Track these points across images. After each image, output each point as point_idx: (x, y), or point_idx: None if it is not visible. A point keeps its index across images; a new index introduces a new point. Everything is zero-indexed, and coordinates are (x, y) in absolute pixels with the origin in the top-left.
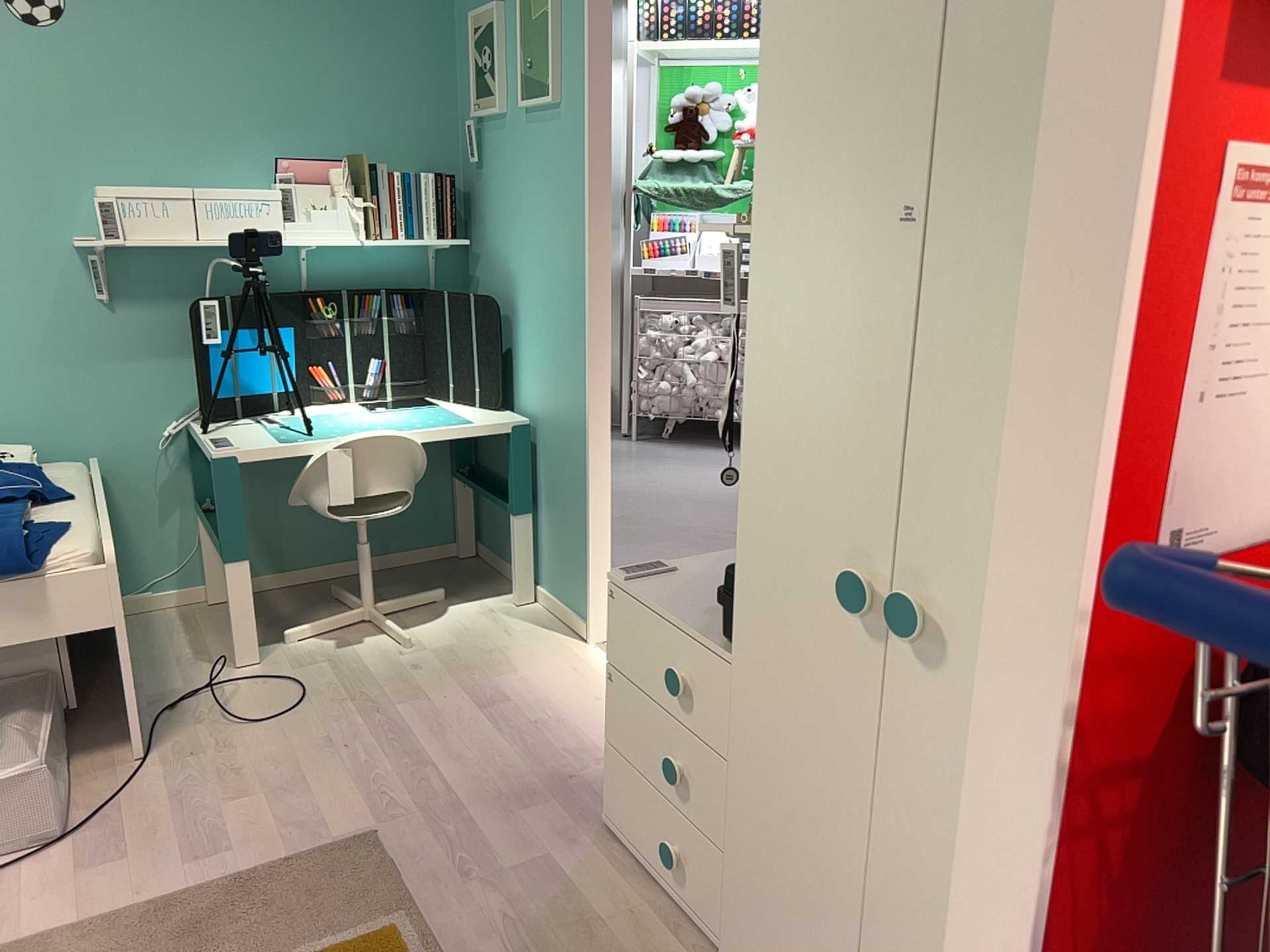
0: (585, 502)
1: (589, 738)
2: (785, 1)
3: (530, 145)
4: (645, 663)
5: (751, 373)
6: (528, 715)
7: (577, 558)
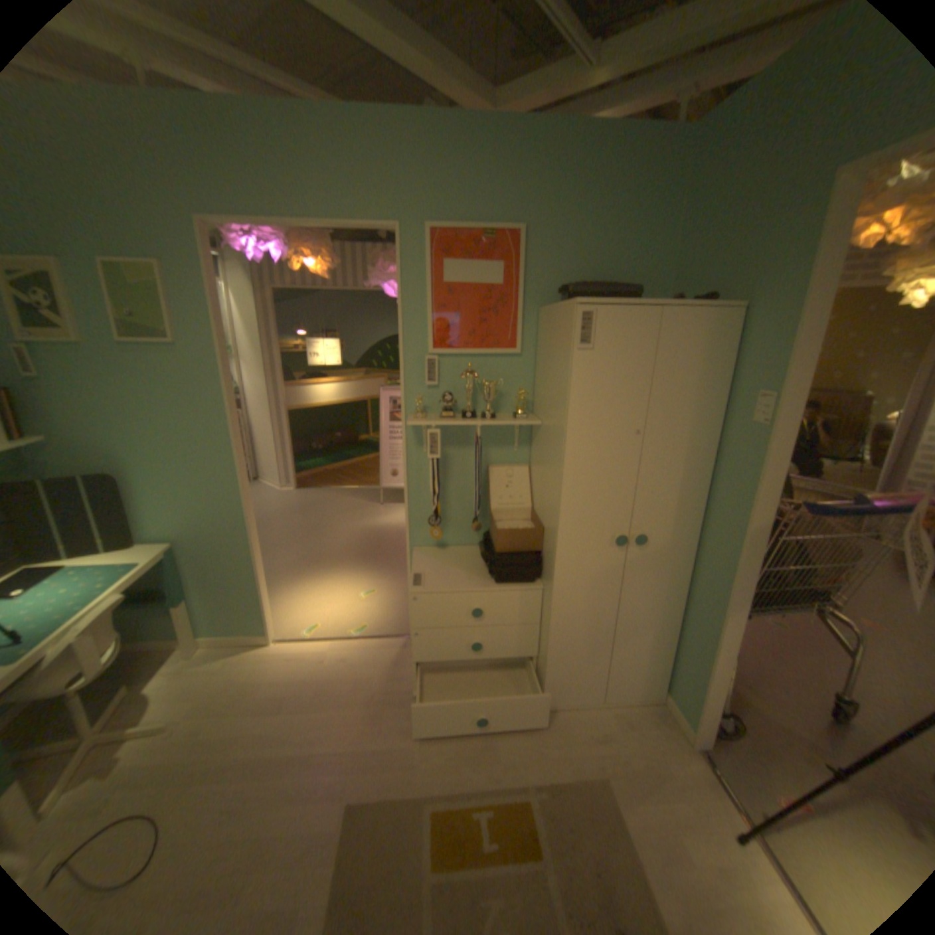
0: (251, 574)
1: (348, 679)
2: (585, 367)
3: (129, 367)
4: (445, 617)
5: (564, 489)
6: (305, 696)
7: (245, 607)
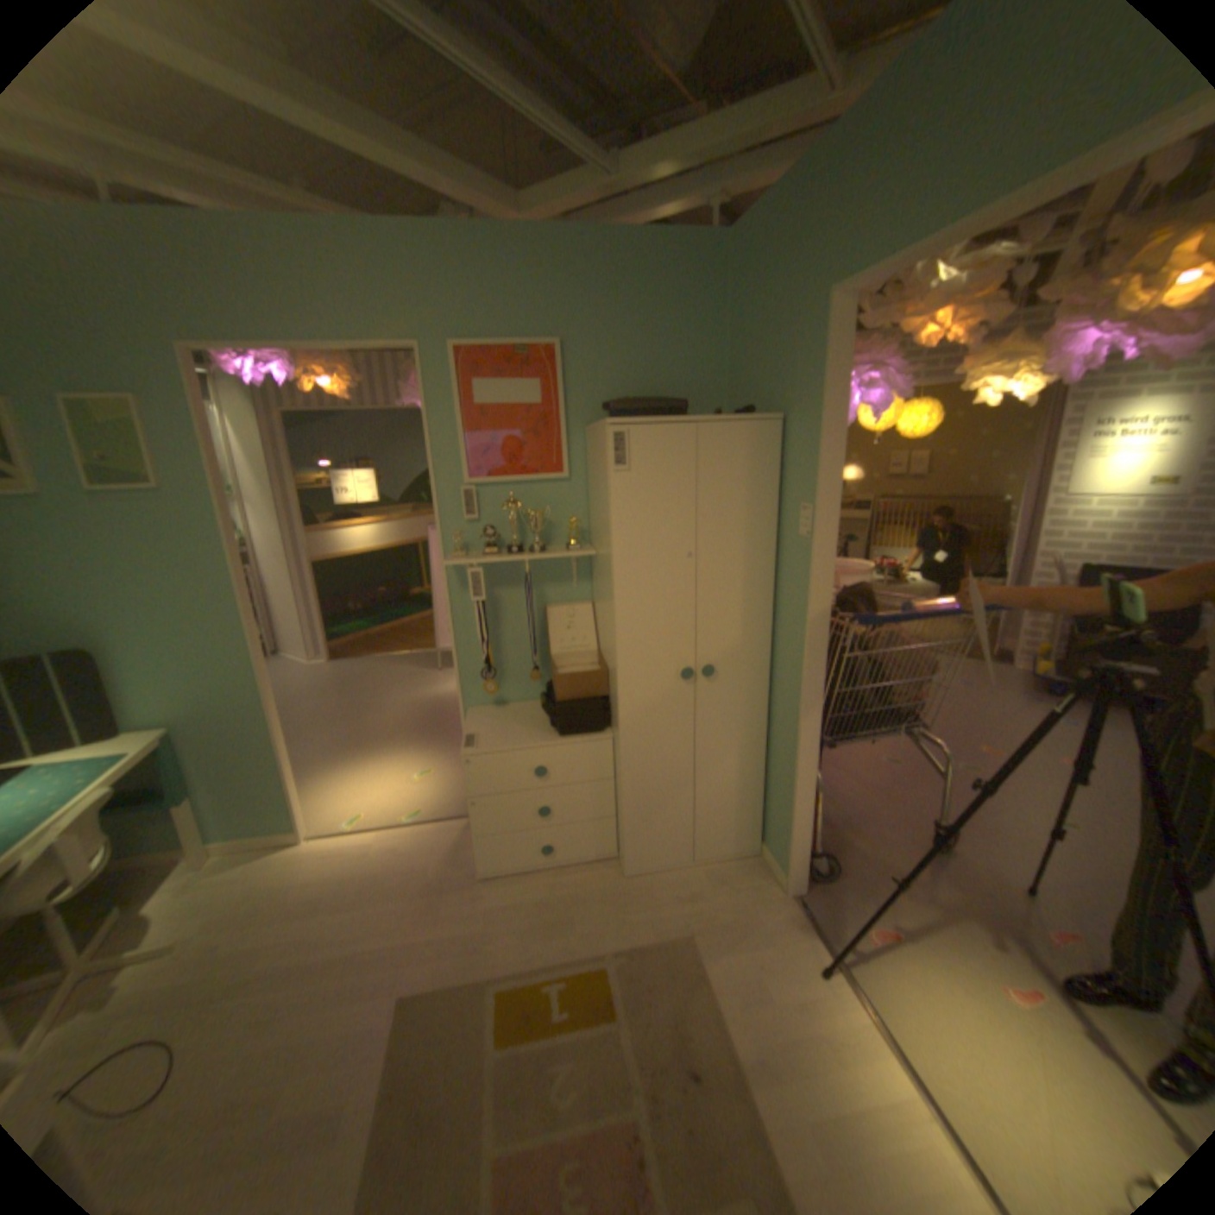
0: (272, 757)
1: (399, 869)
2: (624, 490)
3: (106, 520)
4: (505, 779)
5: (618, 621)
6: (347, 892)
7: (267, 798)
